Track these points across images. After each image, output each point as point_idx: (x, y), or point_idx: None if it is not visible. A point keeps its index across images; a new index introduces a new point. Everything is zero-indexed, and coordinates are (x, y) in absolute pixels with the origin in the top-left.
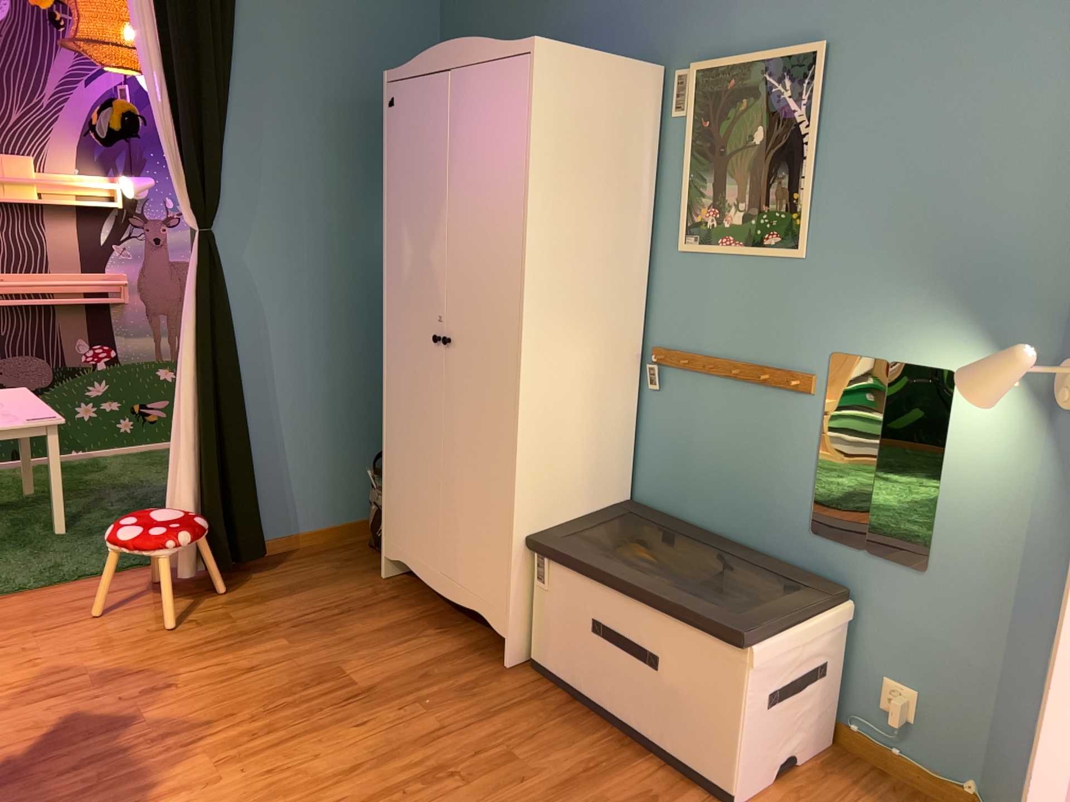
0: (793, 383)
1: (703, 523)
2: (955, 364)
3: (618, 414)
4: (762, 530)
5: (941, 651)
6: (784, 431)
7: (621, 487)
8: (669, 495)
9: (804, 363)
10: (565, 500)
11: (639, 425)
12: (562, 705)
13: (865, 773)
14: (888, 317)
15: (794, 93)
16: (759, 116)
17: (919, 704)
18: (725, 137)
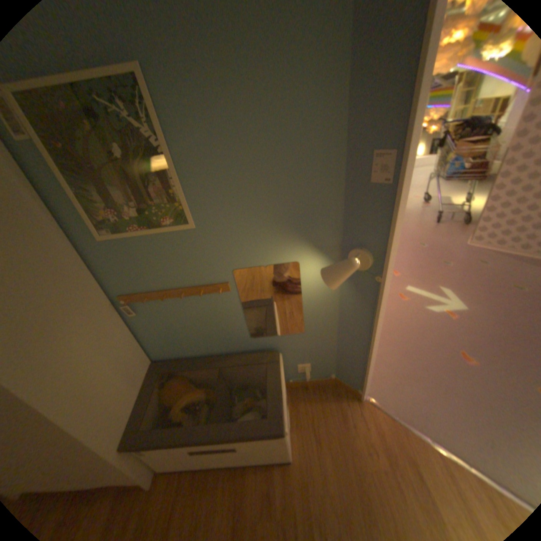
0: (220, 291)
1: (196, 353)
2: (297, 257)
3: (120, 341)
4: (228, 345)
5: (315, 350)
6: (221, 308)
7: (143, 363)
8: (171, 351)
9: (219, 277)
10: (123, 406)
11: (133, 332)
12: (191, 482)
13: (302, 393)
14: (257, 245)
15: (130, 109)
16: (107, 132)
17: (311, 365)
18: (85, 153)
